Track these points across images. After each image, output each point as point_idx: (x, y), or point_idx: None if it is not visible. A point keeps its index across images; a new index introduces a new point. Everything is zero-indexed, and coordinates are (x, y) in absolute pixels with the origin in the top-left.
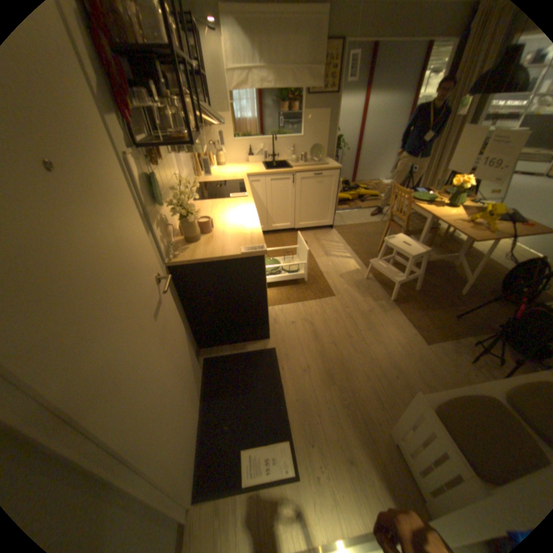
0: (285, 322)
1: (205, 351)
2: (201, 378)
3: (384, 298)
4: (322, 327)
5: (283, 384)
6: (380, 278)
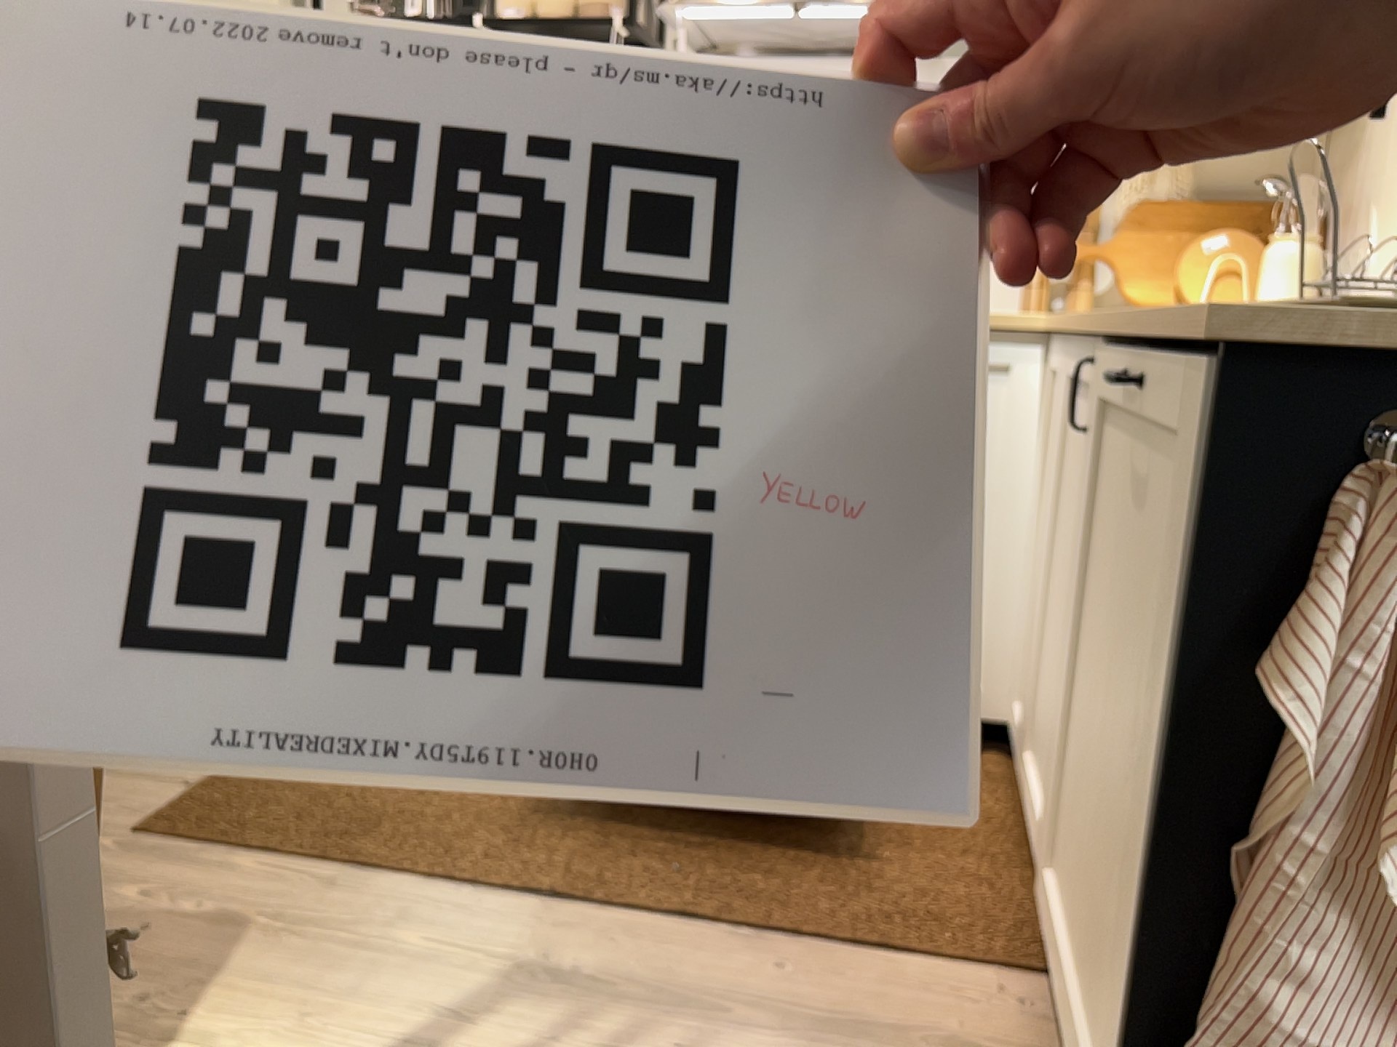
0: None
1: None
2: None
3: None
4: None
5: None
6: None
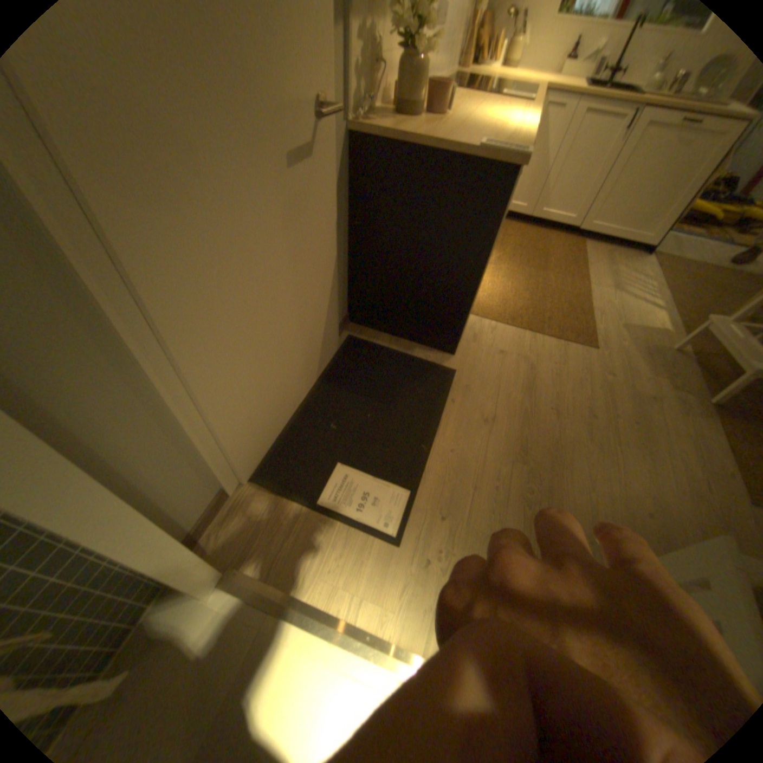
0: (488, 345)
1: (353, 327)
2: (332, 354)
3: (694, 392)
4: (548, 380)
5: (441, 420)
6: (705, 359)
